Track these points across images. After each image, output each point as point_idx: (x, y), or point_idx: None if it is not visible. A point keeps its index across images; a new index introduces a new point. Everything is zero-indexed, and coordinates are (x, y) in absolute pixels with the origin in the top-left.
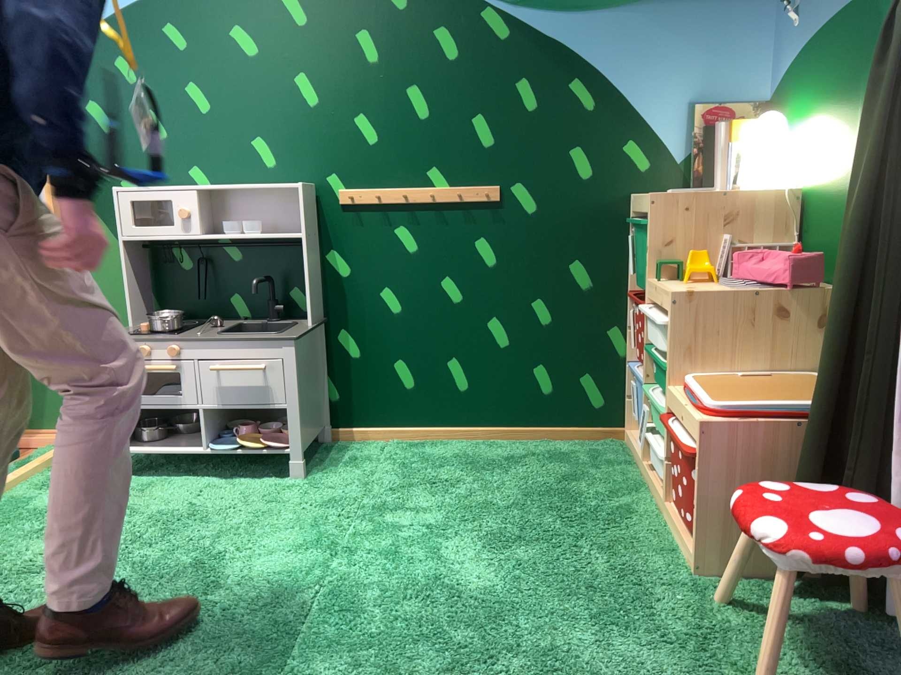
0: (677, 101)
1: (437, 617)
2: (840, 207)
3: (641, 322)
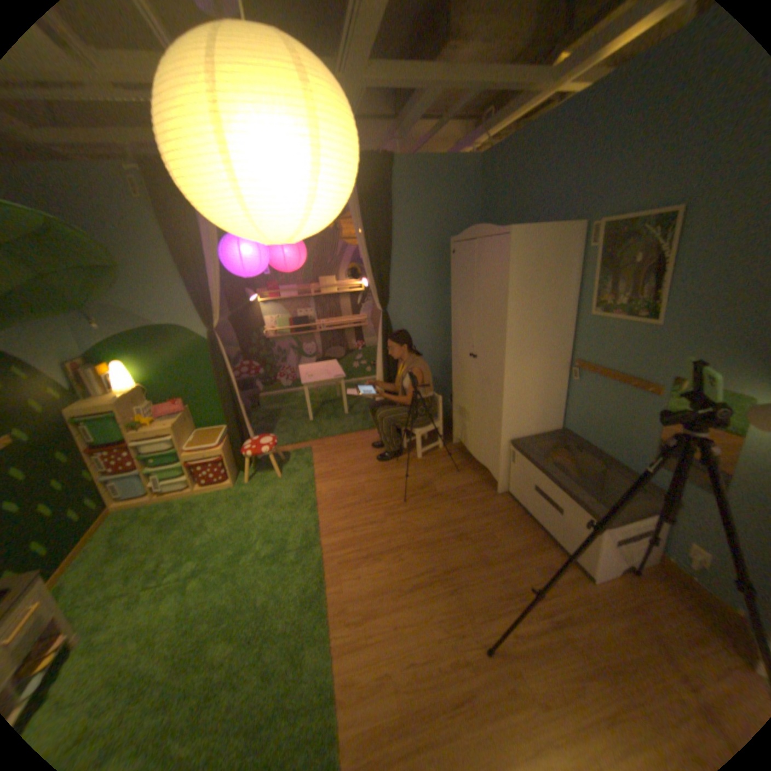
0: (56, 365)
1: (242, 535)
2: (169, 385)
3: (120, 455)
